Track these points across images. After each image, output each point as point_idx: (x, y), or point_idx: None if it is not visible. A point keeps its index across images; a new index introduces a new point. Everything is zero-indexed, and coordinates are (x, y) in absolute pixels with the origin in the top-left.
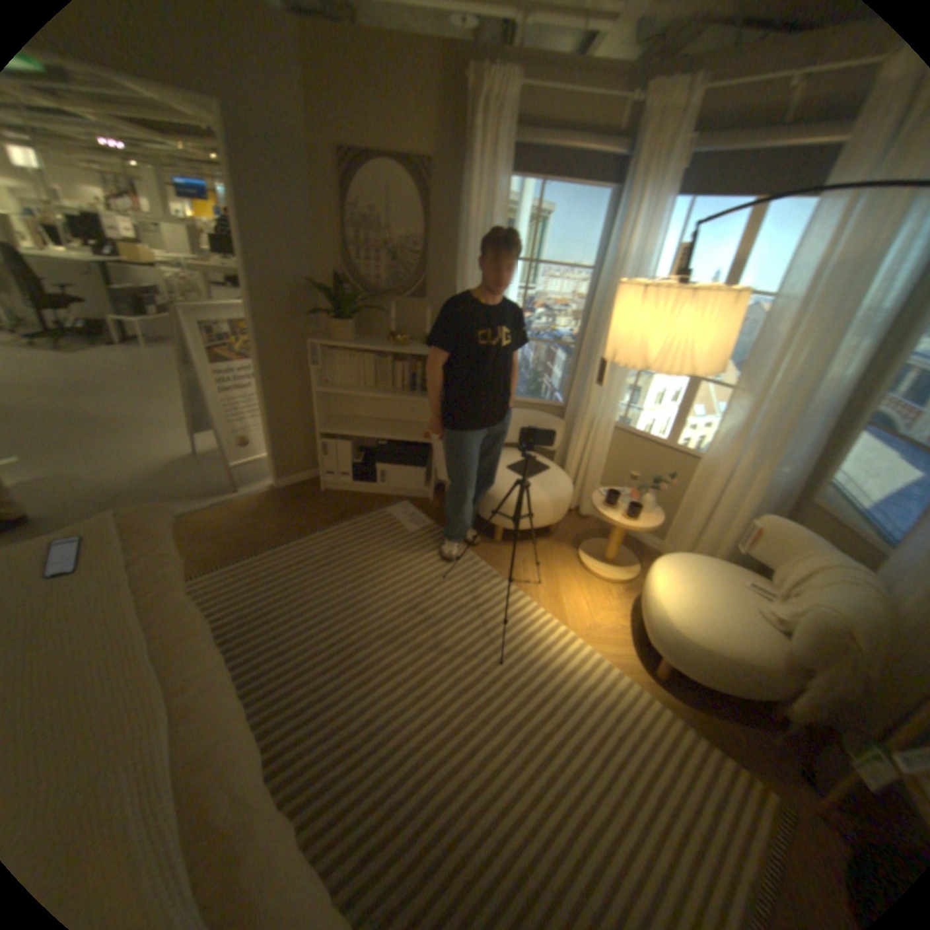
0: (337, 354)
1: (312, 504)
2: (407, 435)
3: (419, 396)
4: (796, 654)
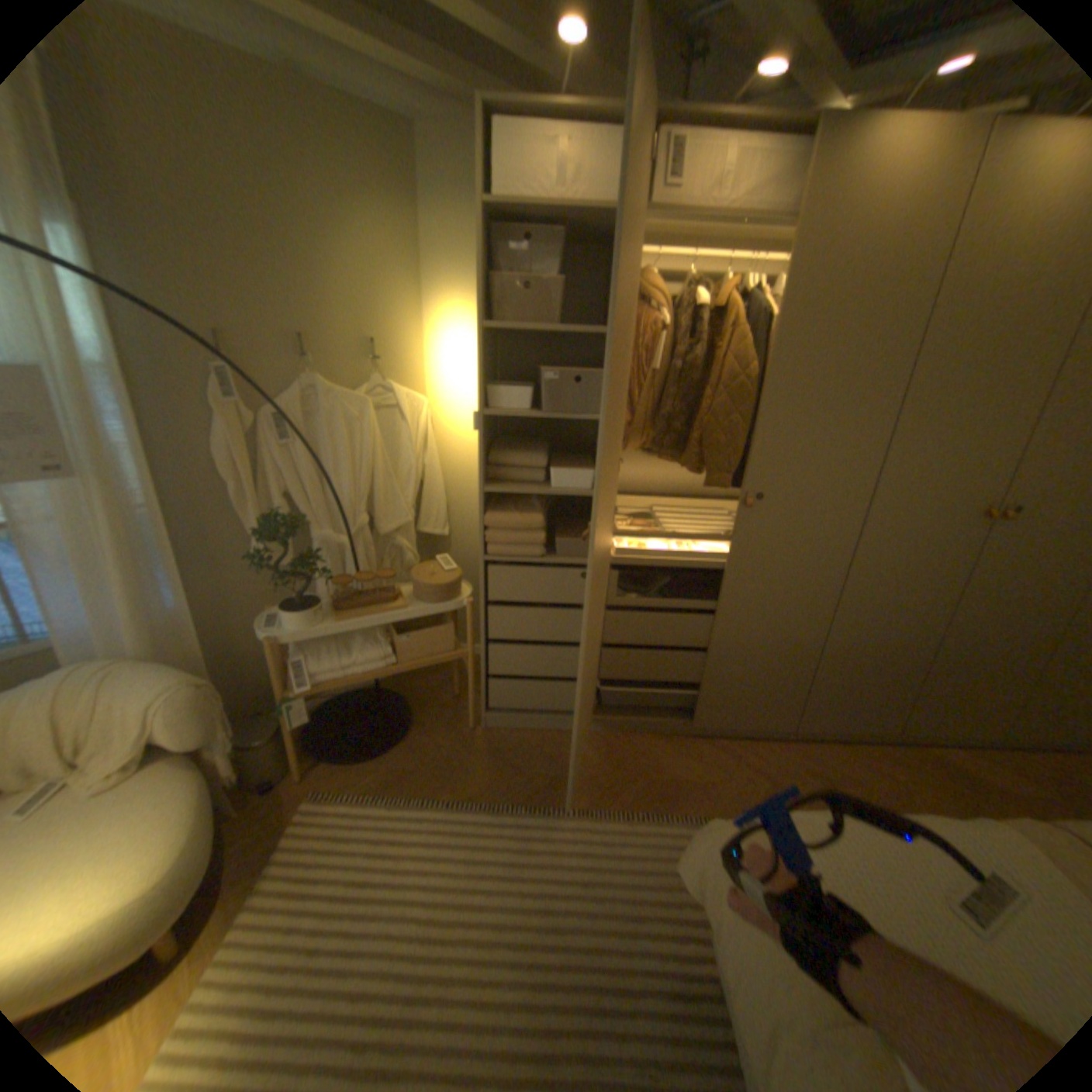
0: None
1: None
2: None
3: None
4: (194, 746)
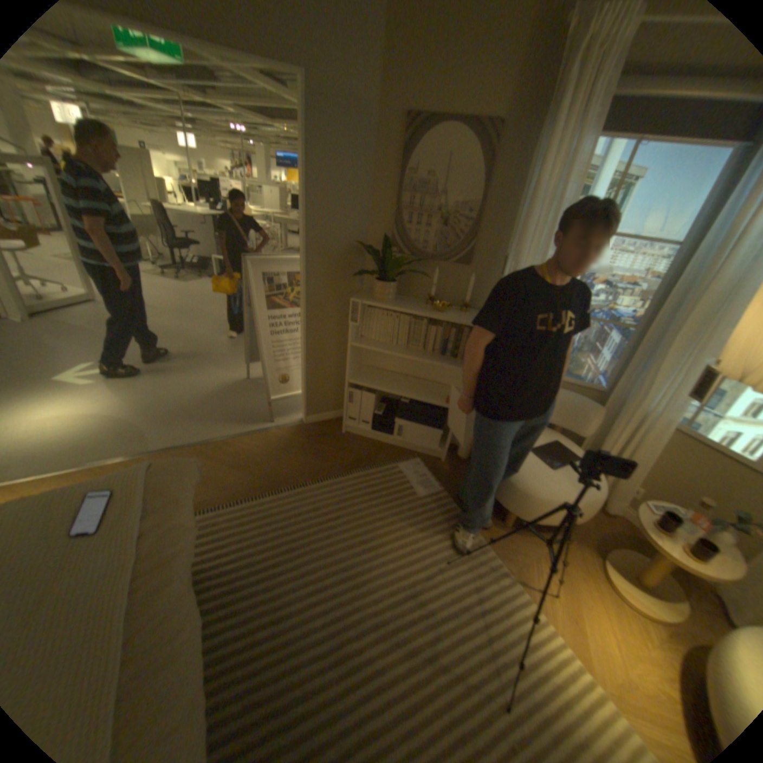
0: (376, 312)
1: (333, 444)
2: (430, 395)
3: (449, 361)
4: None
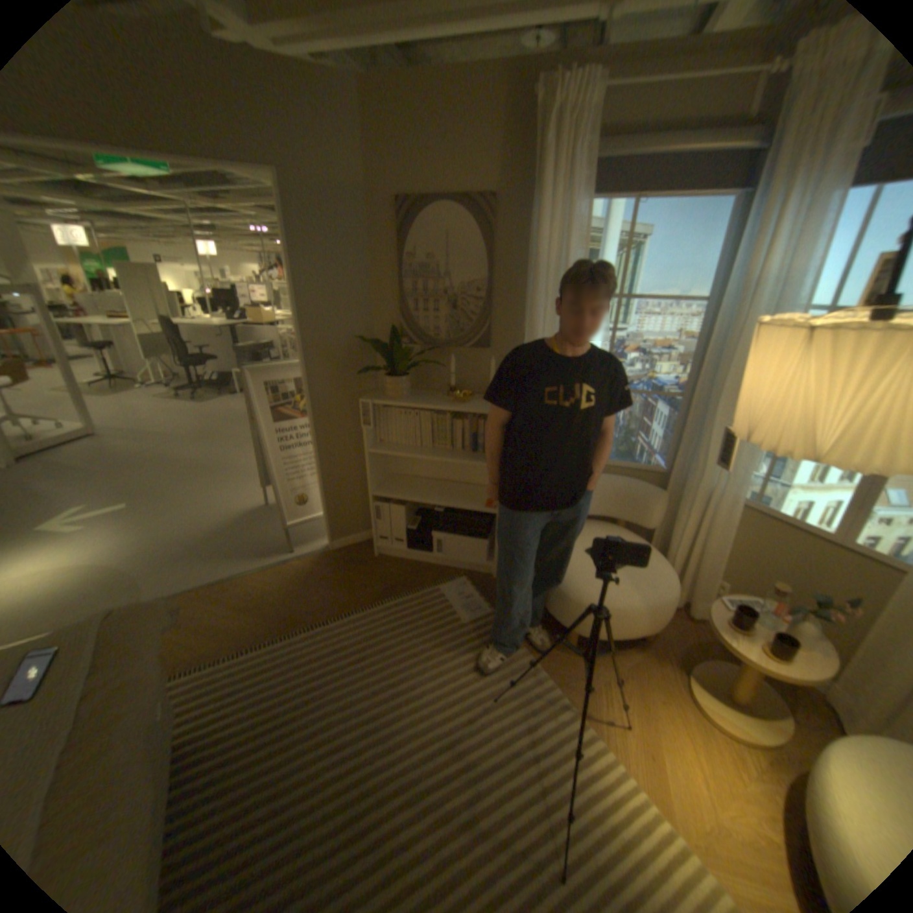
0: (394, 411)
1: (364, 571)
2: (468, 500)
3: (482, 458)
4: None
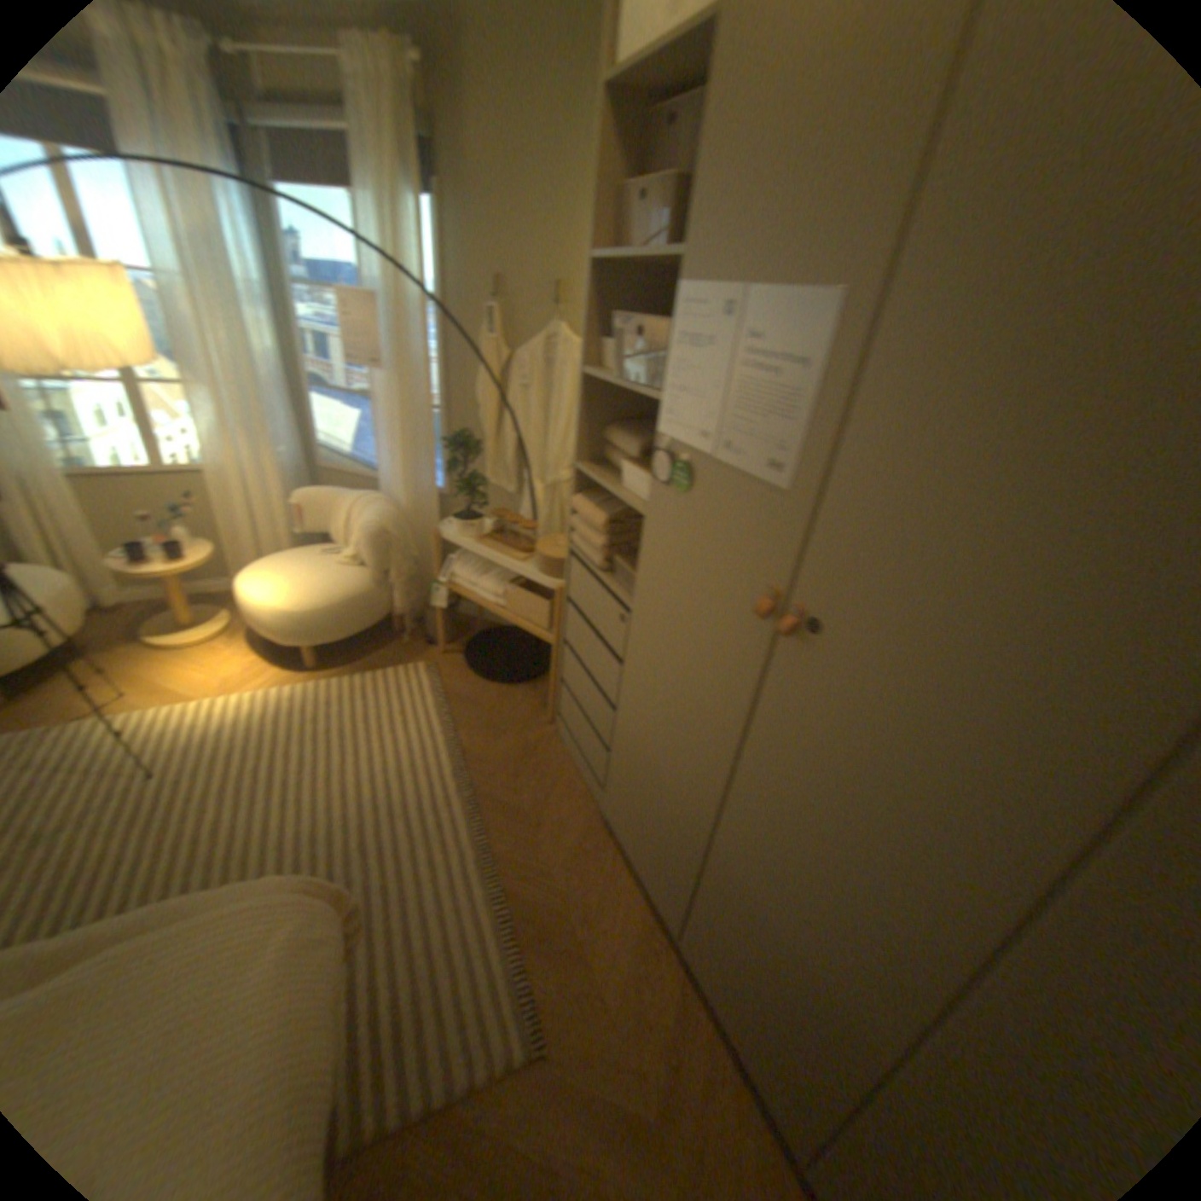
0: None
1: None
2: None
3: None
4: (369, 569)
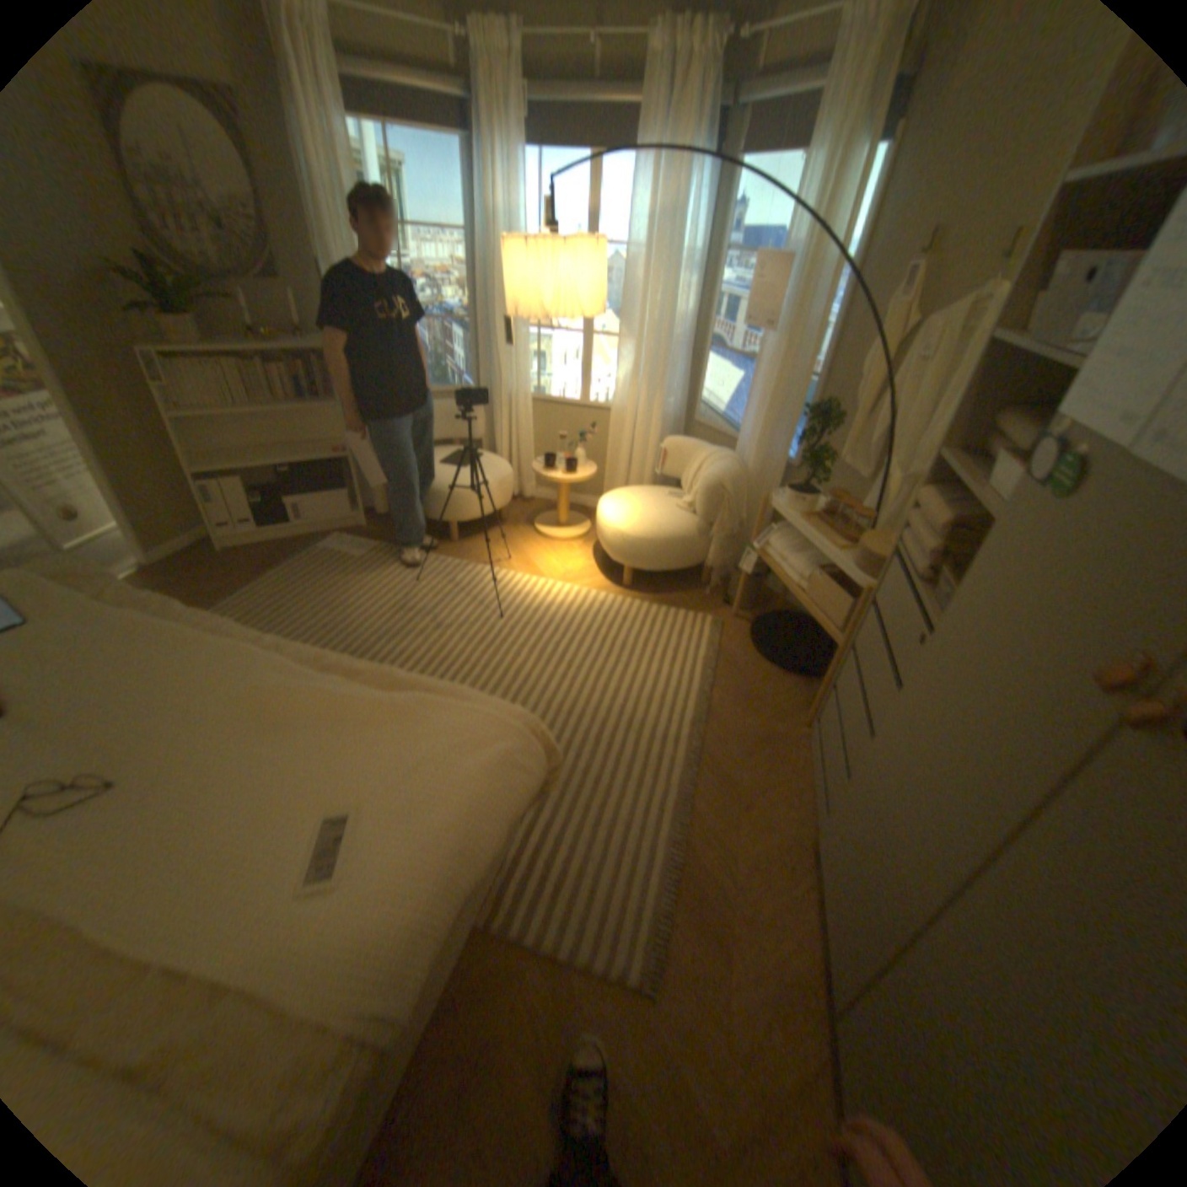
0: (182, 363)
1: (215, 565)
2: (311, 453)
3: (313, 402)
4: (698, 517)
